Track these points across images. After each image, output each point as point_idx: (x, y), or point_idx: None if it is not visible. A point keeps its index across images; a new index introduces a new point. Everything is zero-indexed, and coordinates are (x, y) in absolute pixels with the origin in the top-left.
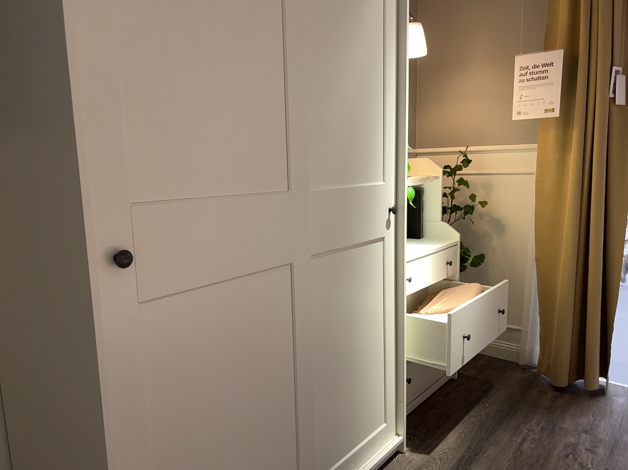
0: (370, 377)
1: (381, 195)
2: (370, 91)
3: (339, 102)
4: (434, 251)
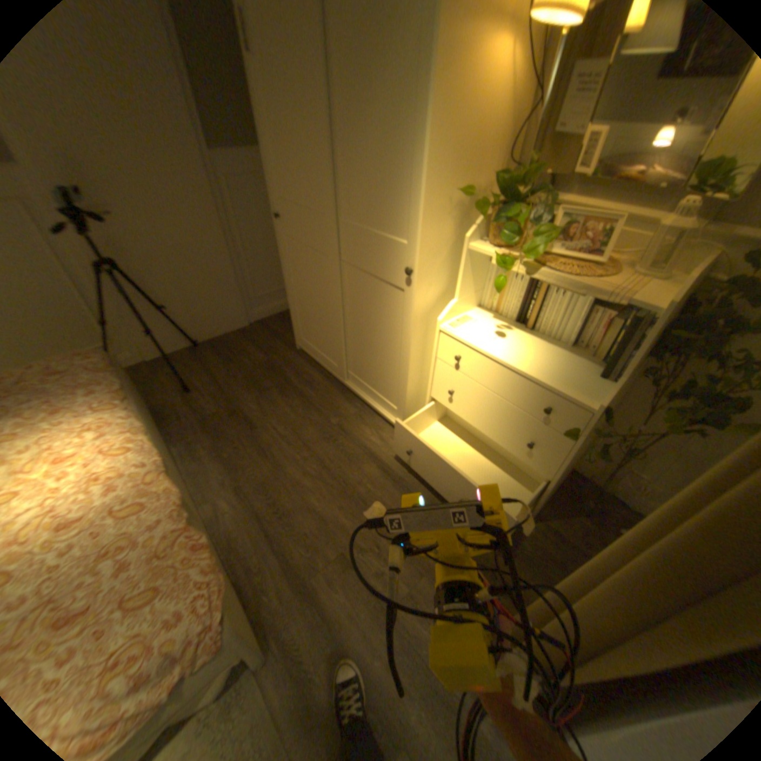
0: (385, 368)
1: (400, 251)
2: (395, 143)
3: (363, 155)
4: (515, 368)
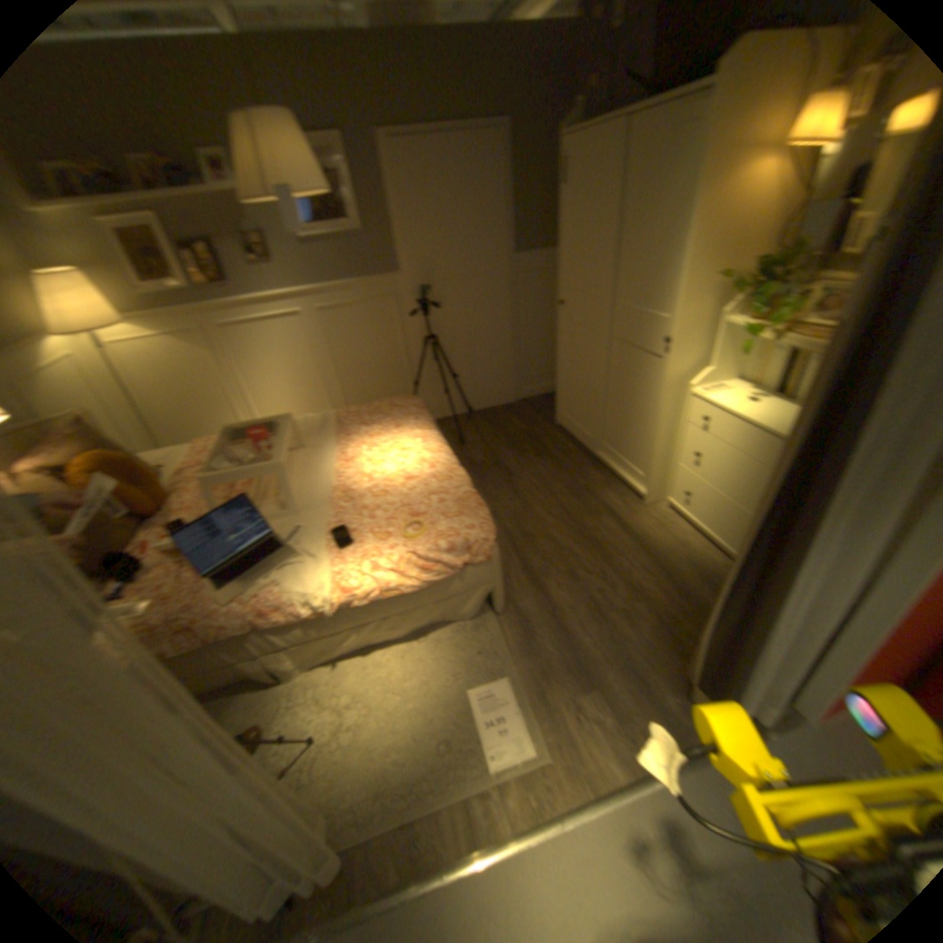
0: (636, 434)
1: (661, 324)
2: (665, 242)
3: (640, 251)
4: (755, 422)
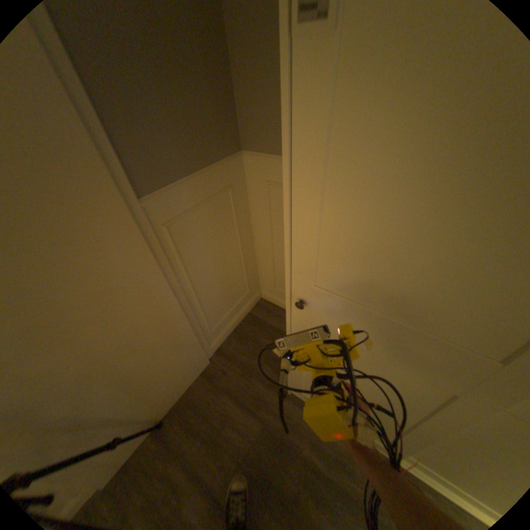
0: None
1: None
2: None
3: None
4: None
